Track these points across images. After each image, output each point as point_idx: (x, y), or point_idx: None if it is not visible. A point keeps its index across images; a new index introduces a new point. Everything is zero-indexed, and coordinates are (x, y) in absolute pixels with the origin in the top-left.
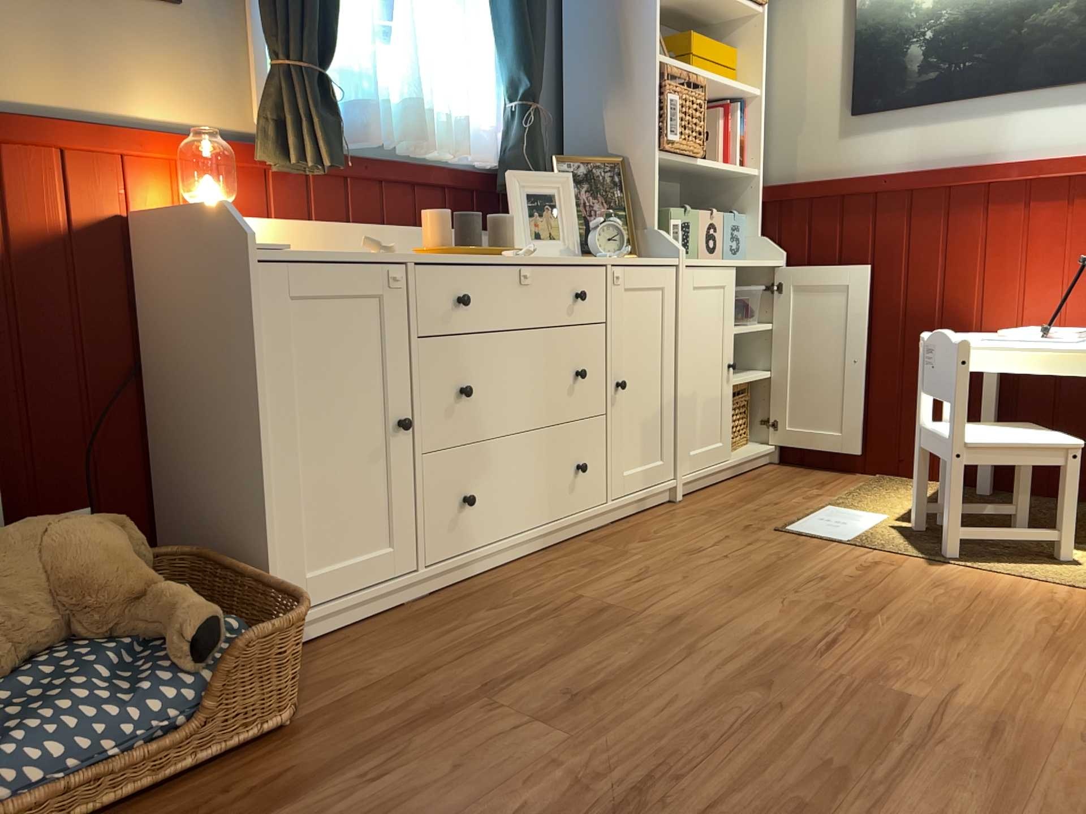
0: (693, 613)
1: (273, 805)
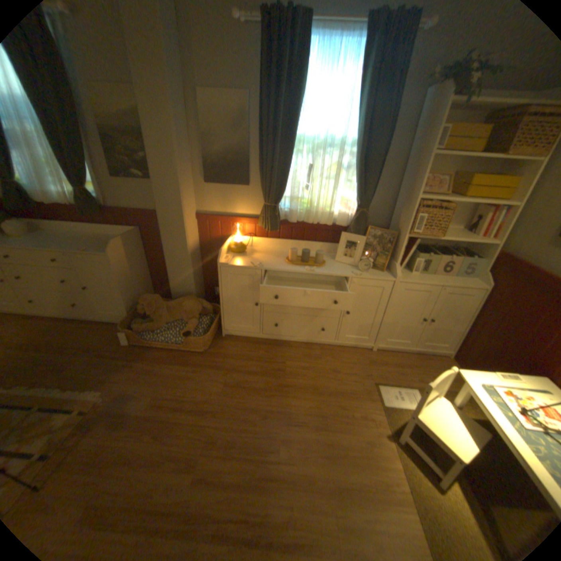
0: (294, 389)
1: (182, 365)
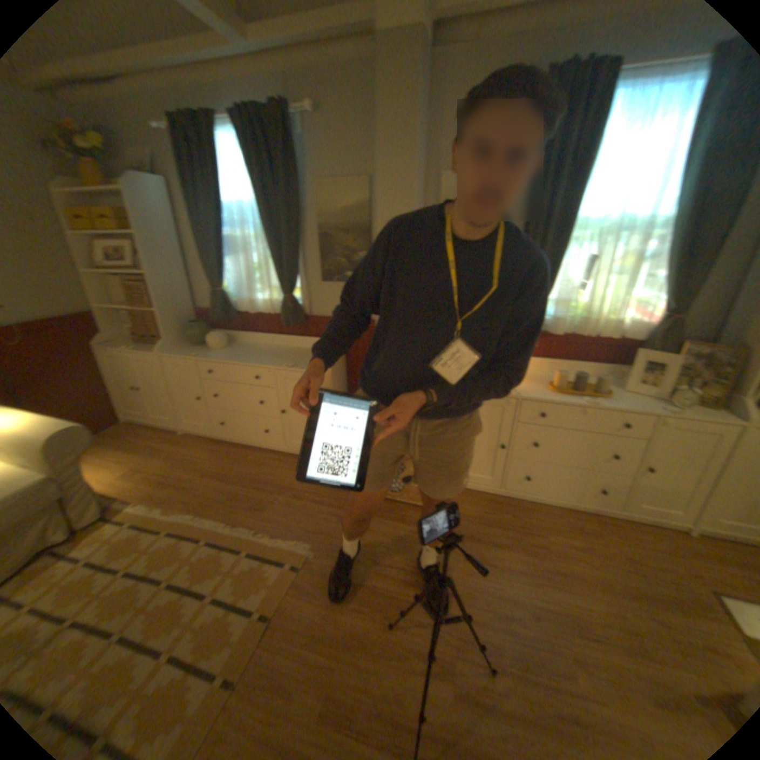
0: (571, 580)
1: (400, 522)
